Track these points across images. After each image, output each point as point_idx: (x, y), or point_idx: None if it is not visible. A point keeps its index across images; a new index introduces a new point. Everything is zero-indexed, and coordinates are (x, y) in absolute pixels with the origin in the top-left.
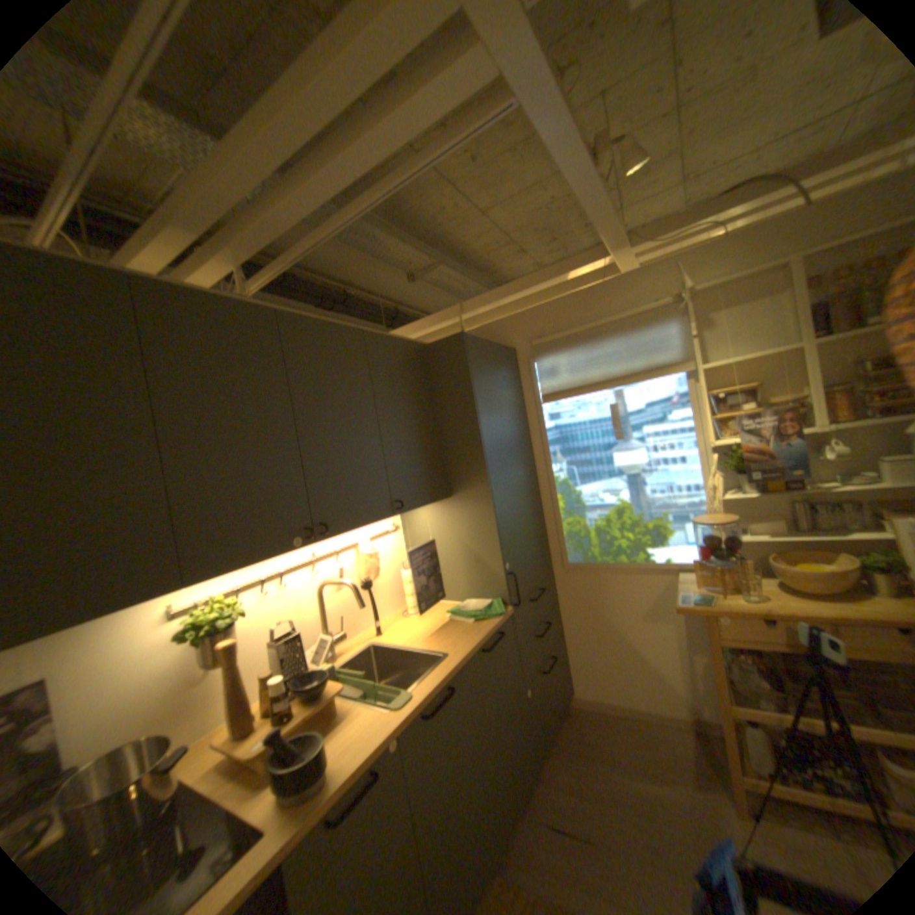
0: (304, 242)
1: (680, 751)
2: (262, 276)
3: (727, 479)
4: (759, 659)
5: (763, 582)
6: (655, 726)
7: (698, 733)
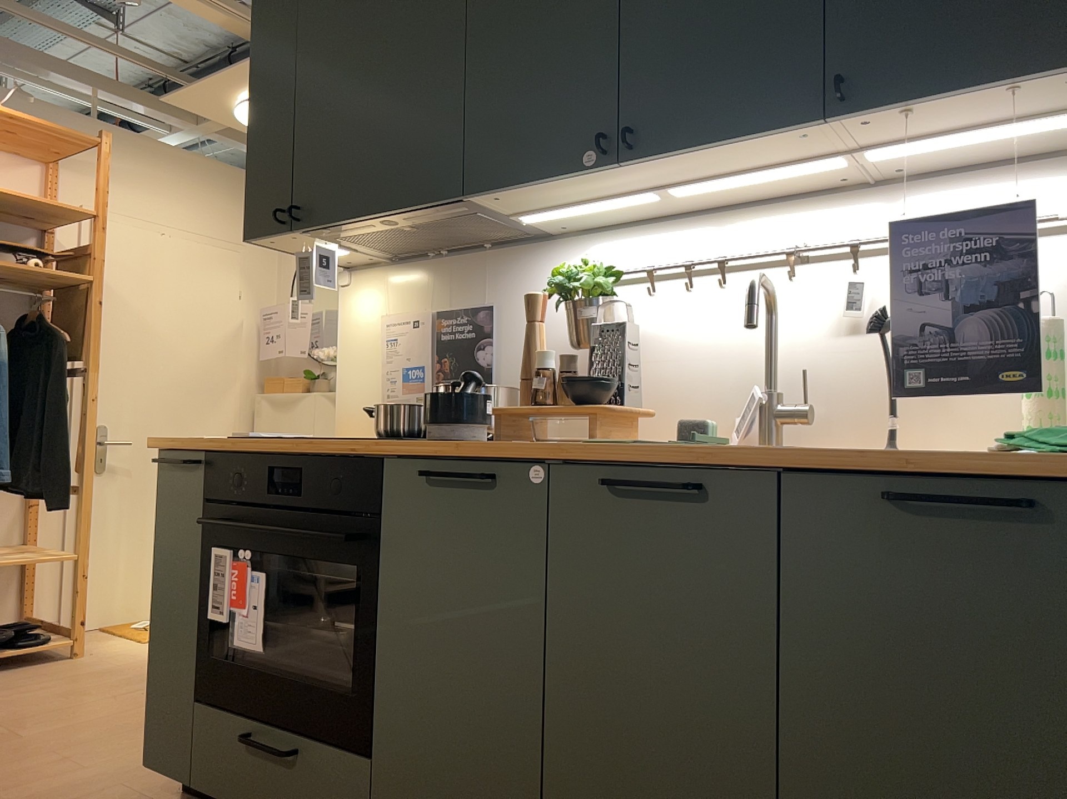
0: None
1: None
2: None
3: None
4: None
5: None
6: None
7: None
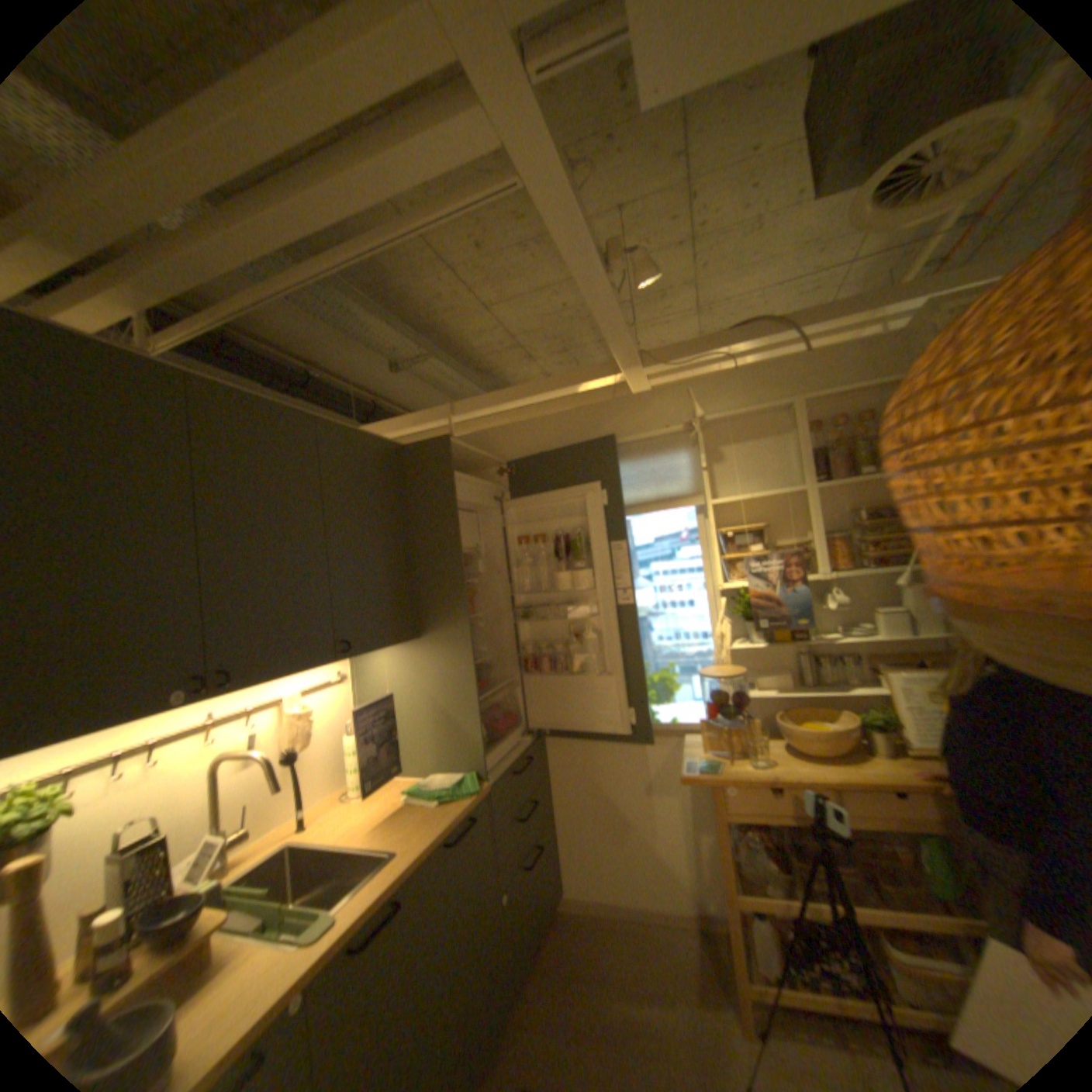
0: (245, 295)
1: (683, 958)
2: (179, 331)
3: (735, 627)
4: (767, 835)
5: (771, 744)
6: (656, 929)
7: (704, 933)
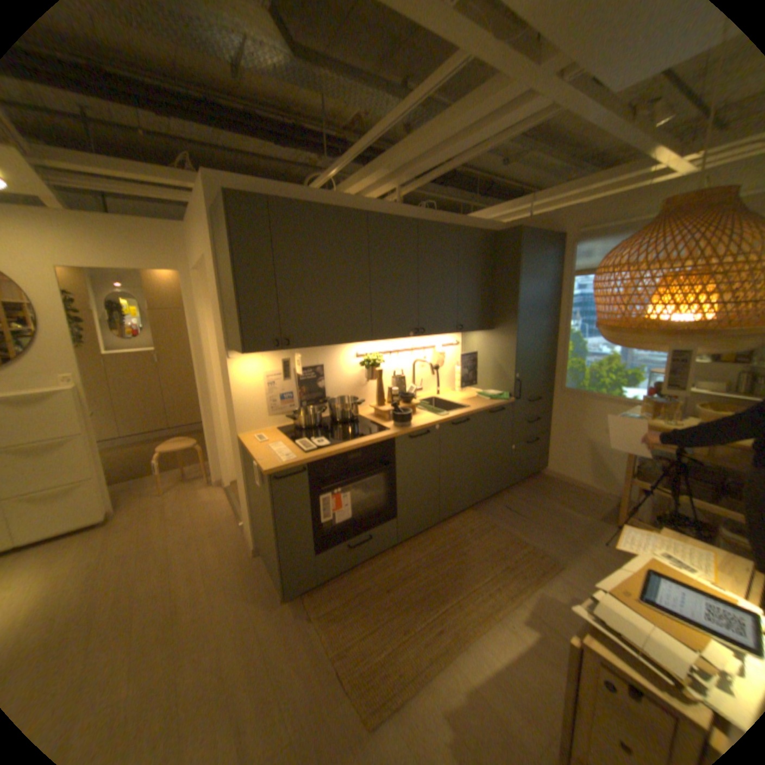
0: (435, 171)
1: (602, 507)
2: (408, 188)
3: None
4: (671, 465)
5: (692, 419)
6: (594, 495)
7: (621, 505)
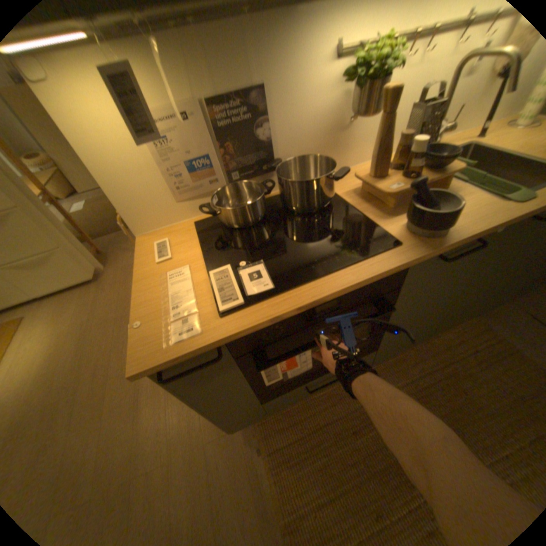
0: None
1: None
2: None
3: None
4: None
5: None
6: None
7: None
